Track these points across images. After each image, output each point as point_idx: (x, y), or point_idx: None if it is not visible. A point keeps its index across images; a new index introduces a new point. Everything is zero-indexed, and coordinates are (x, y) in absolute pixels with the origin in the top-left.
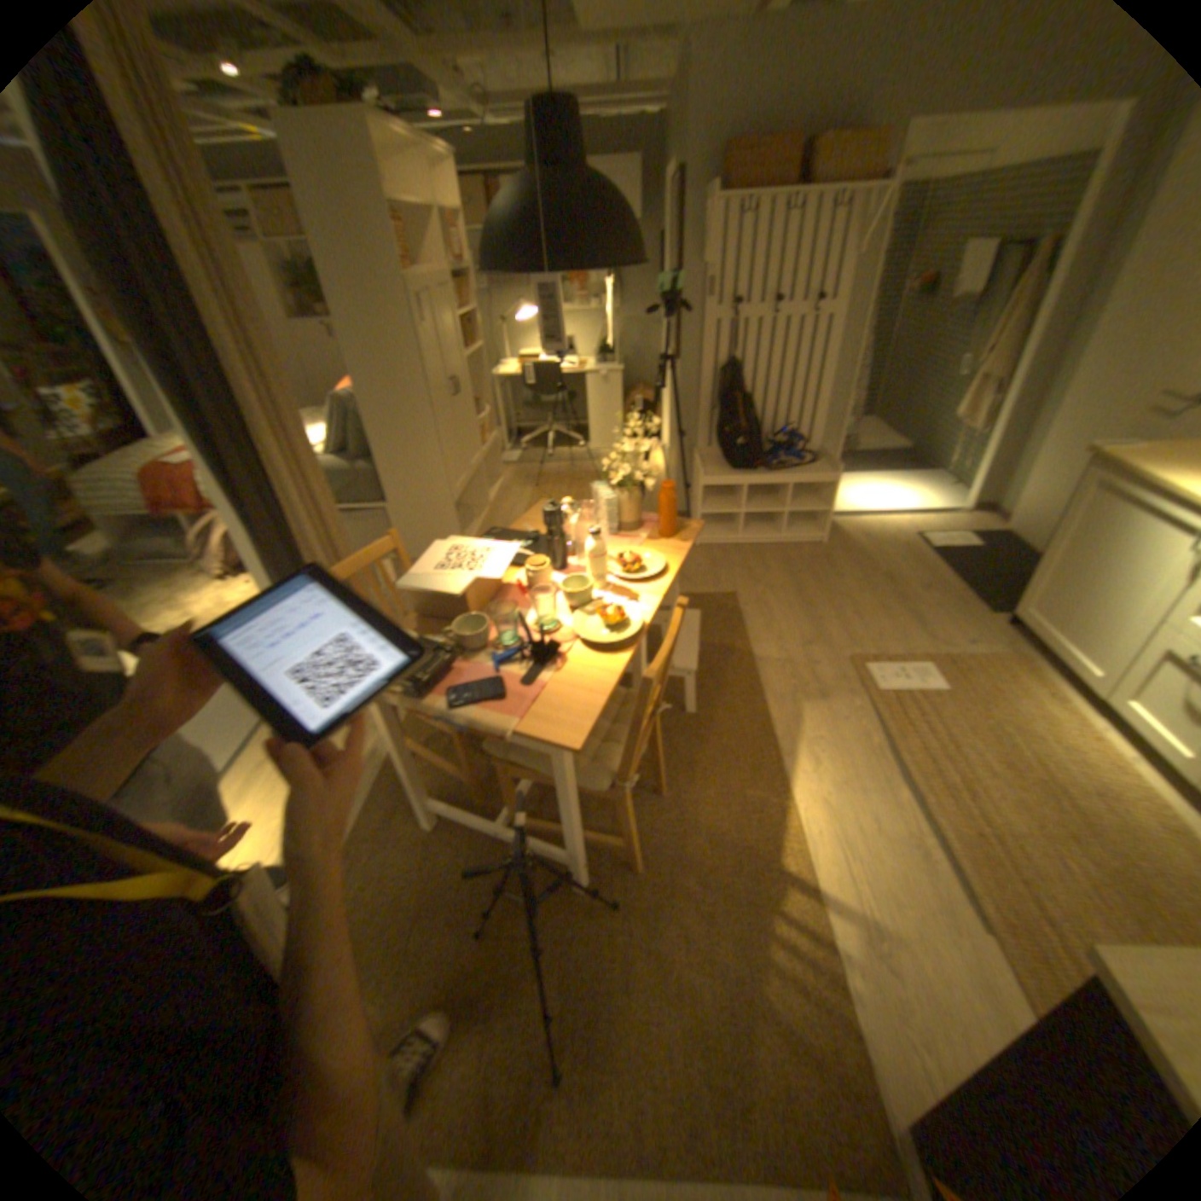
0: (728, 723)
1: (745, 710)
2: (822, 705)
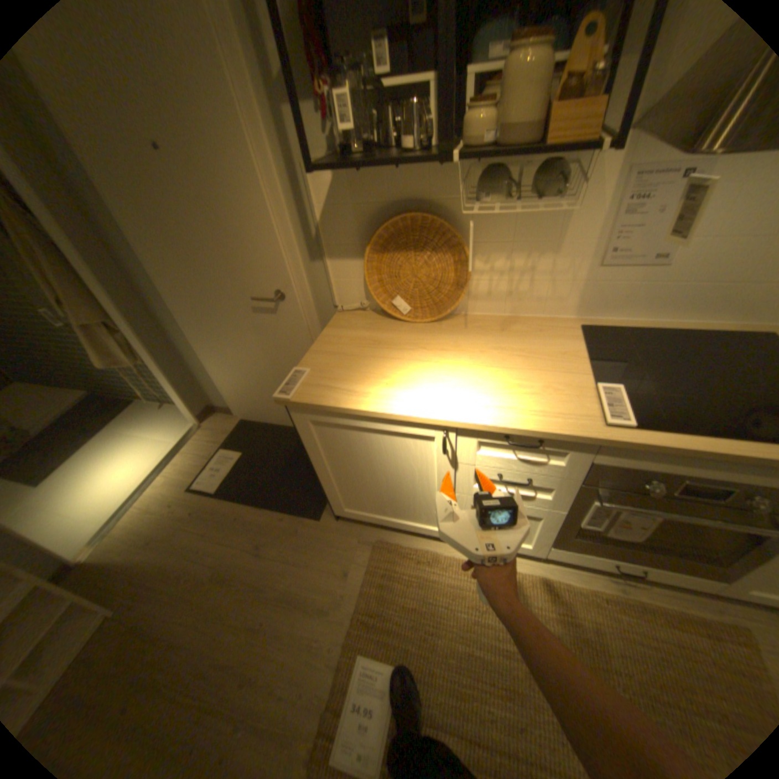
0: None
1: None
2: None
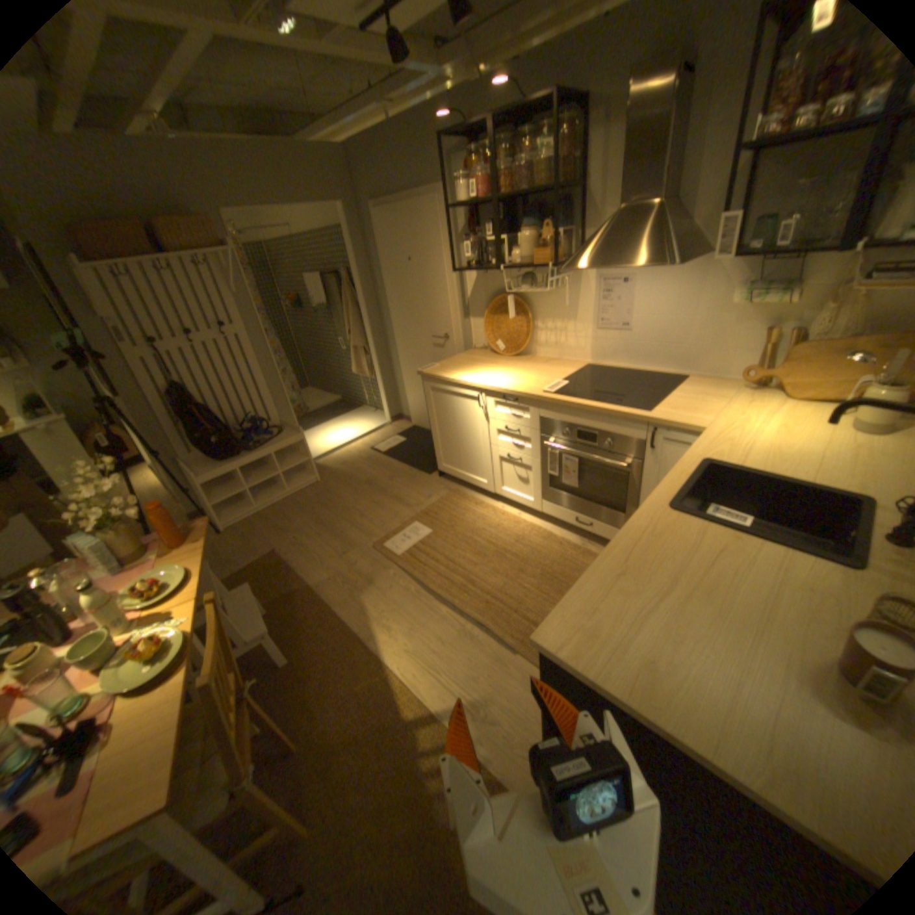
0: (316, 650)
1: (323, 631)
2: (371, 590)
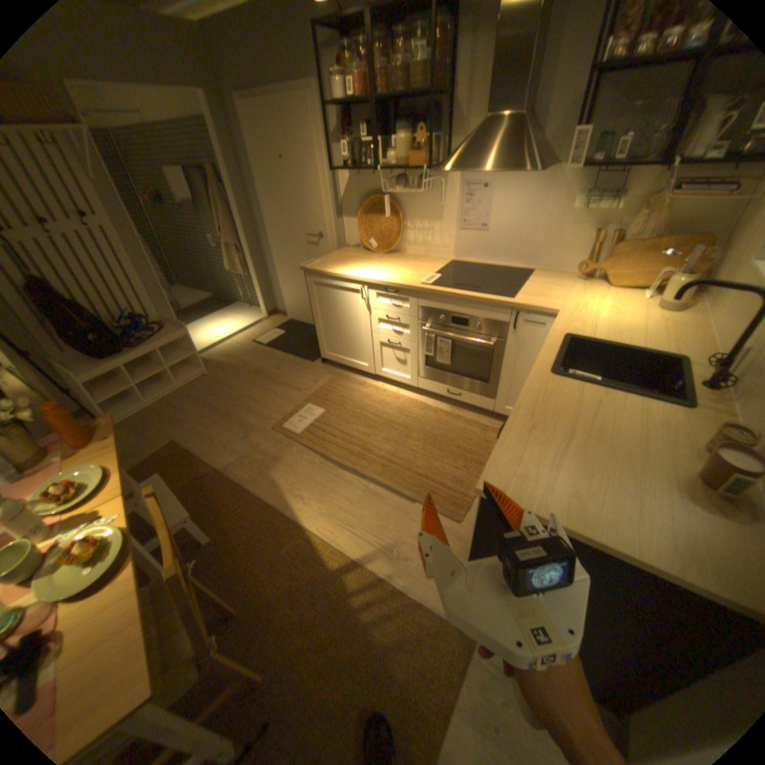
0: (236, 524)
1: (240, 506)
2: (279, 466)
